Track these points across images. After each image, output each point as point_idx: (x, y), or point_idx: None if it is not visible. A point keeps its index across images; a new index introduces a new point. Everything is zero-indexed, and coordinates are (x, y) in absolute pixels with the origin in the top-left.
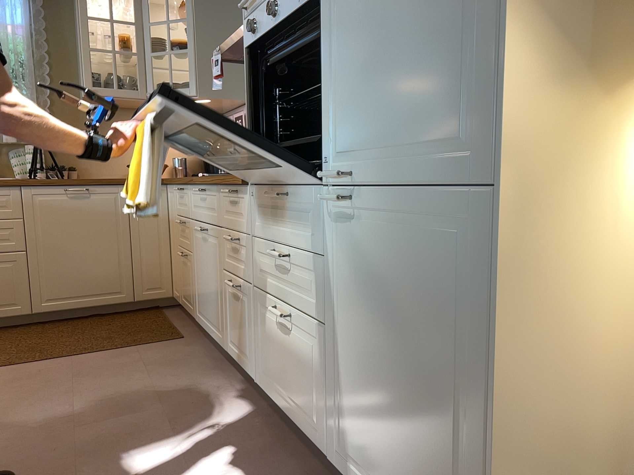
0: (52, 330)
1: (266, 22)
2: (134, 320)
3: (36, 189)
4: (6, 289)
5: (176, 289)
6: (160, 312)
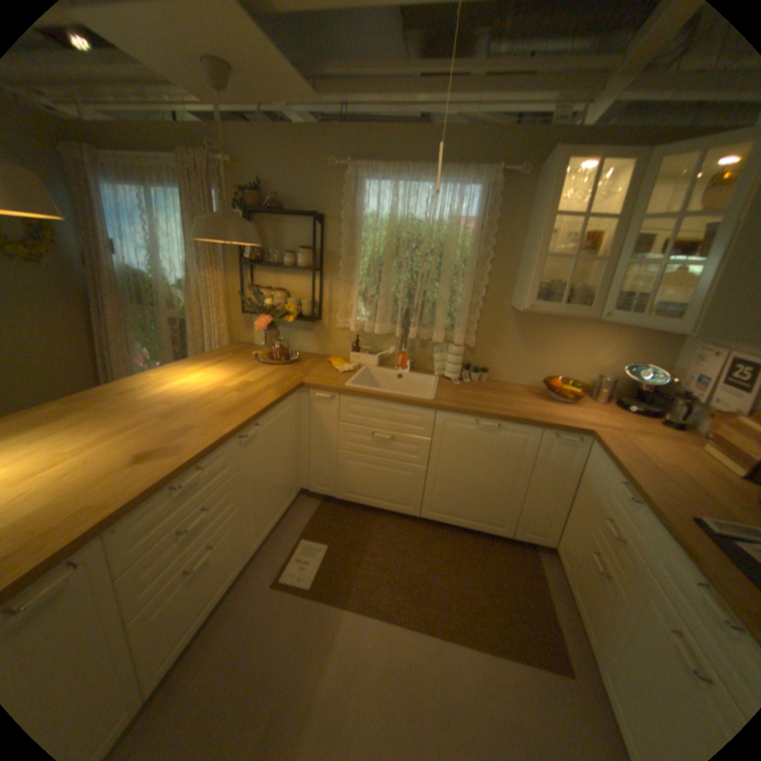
0: (432, 544)
1: None
2: (509, 569)
3: (449, 415)
4: (404, 492)
5: (566, 557)
6: (538, 563)
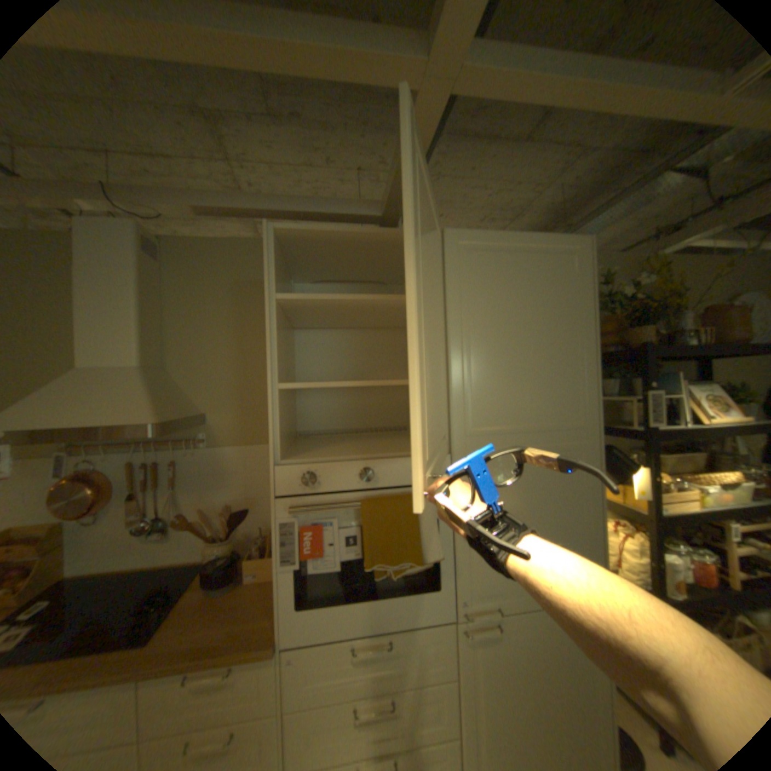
0: None
1: (340, 481)
2: None
3: None
4: None
5: None
6: None
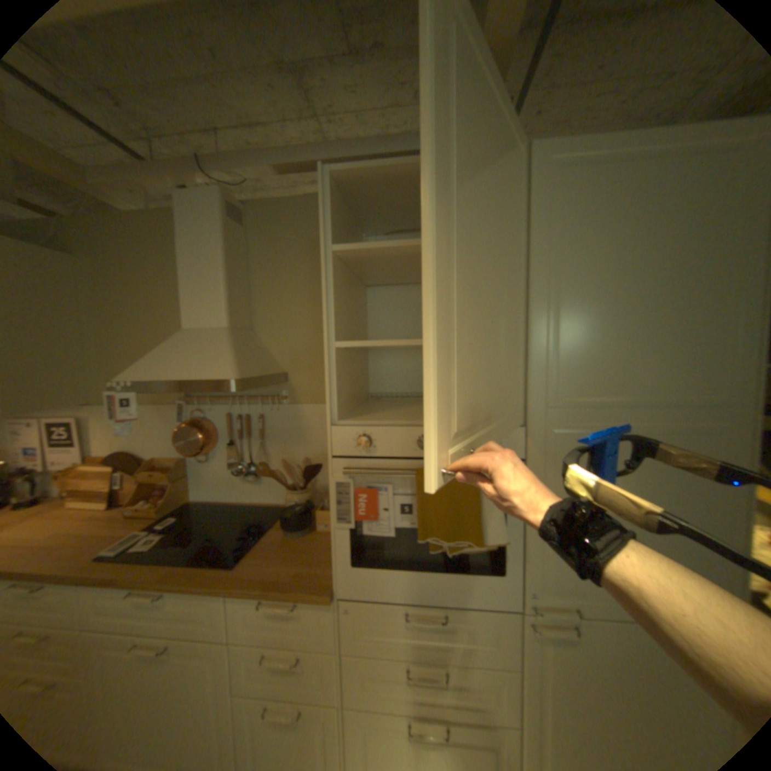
0: None
1: (395, 446)
2: None
3: None
4: None
5: None
6: None
